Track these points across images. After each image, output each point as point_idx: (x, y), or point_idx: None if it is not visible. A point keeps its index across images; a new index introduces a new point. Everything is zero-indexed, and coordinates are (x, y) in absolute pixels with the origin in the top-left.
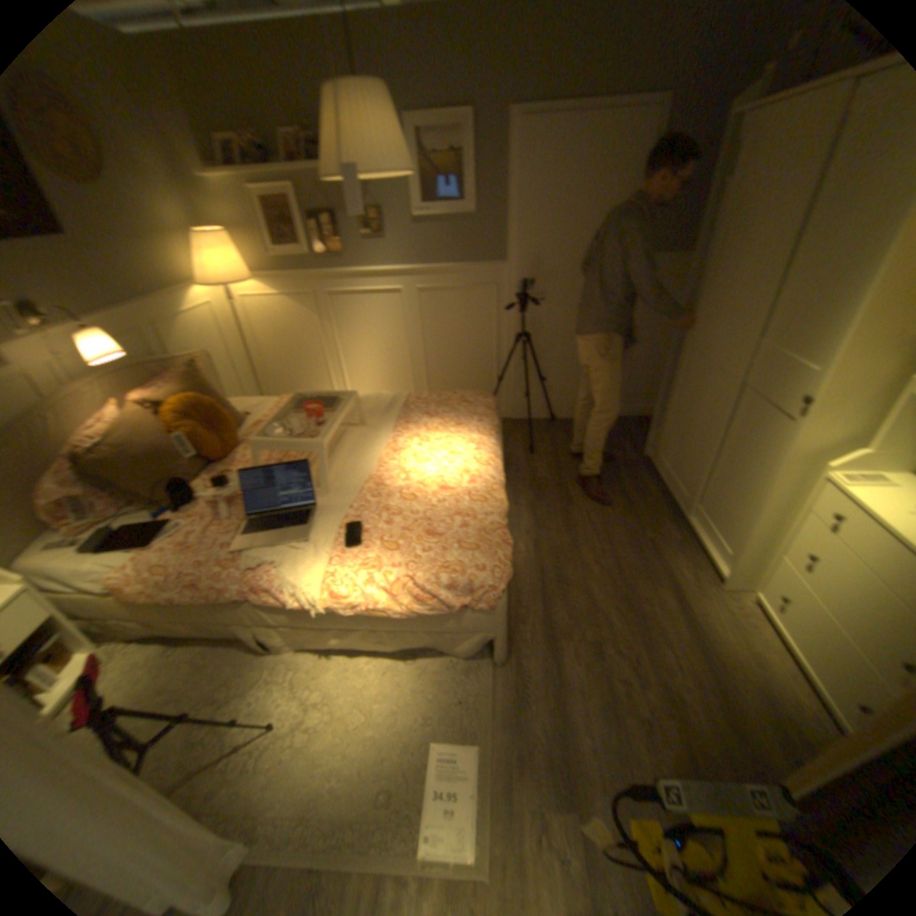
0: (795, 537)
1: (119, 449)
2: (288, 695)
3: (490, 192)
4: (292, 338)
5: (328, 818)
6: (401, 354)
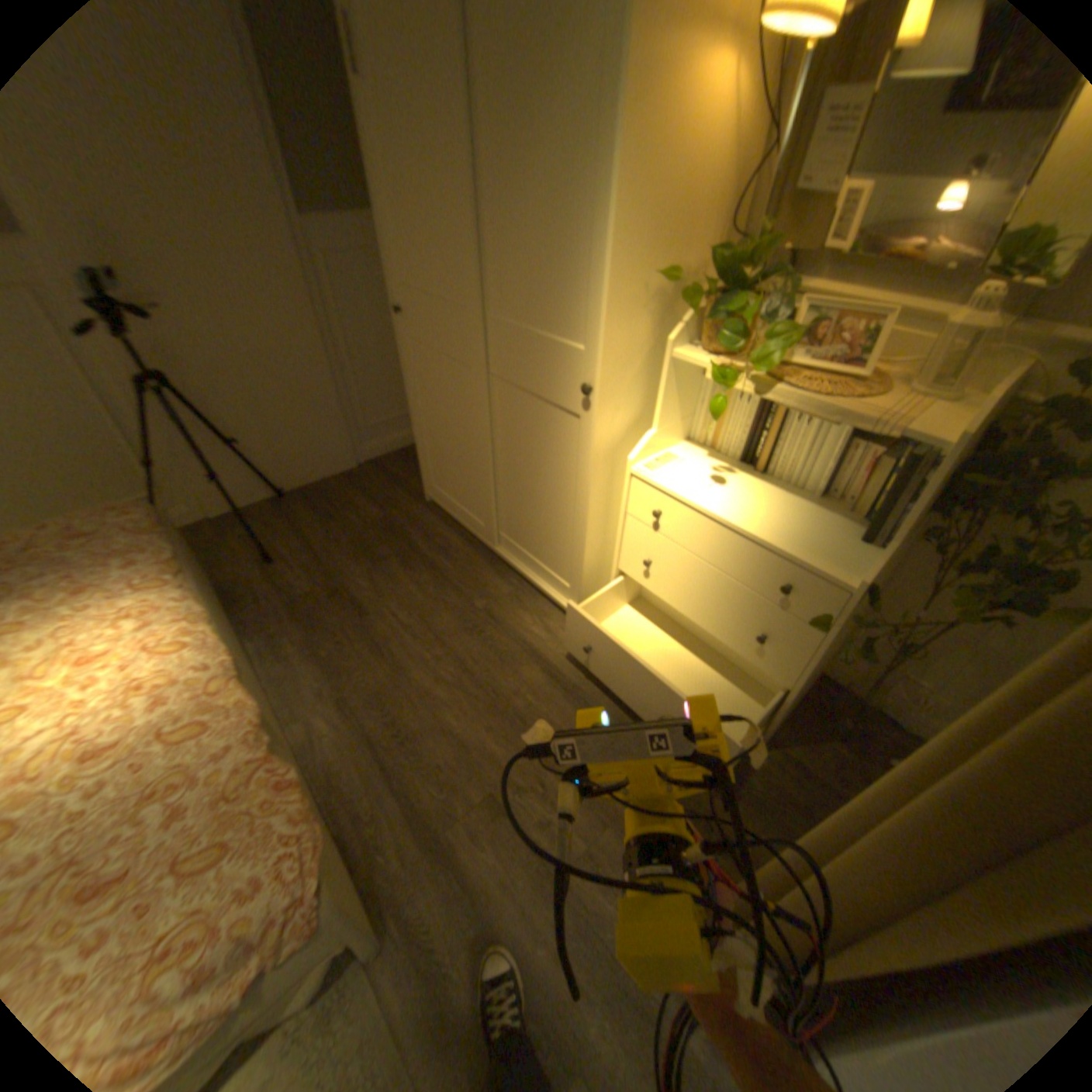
0: (620, 545)
1: None
2: None
3: None
4: None
5: None
6: None
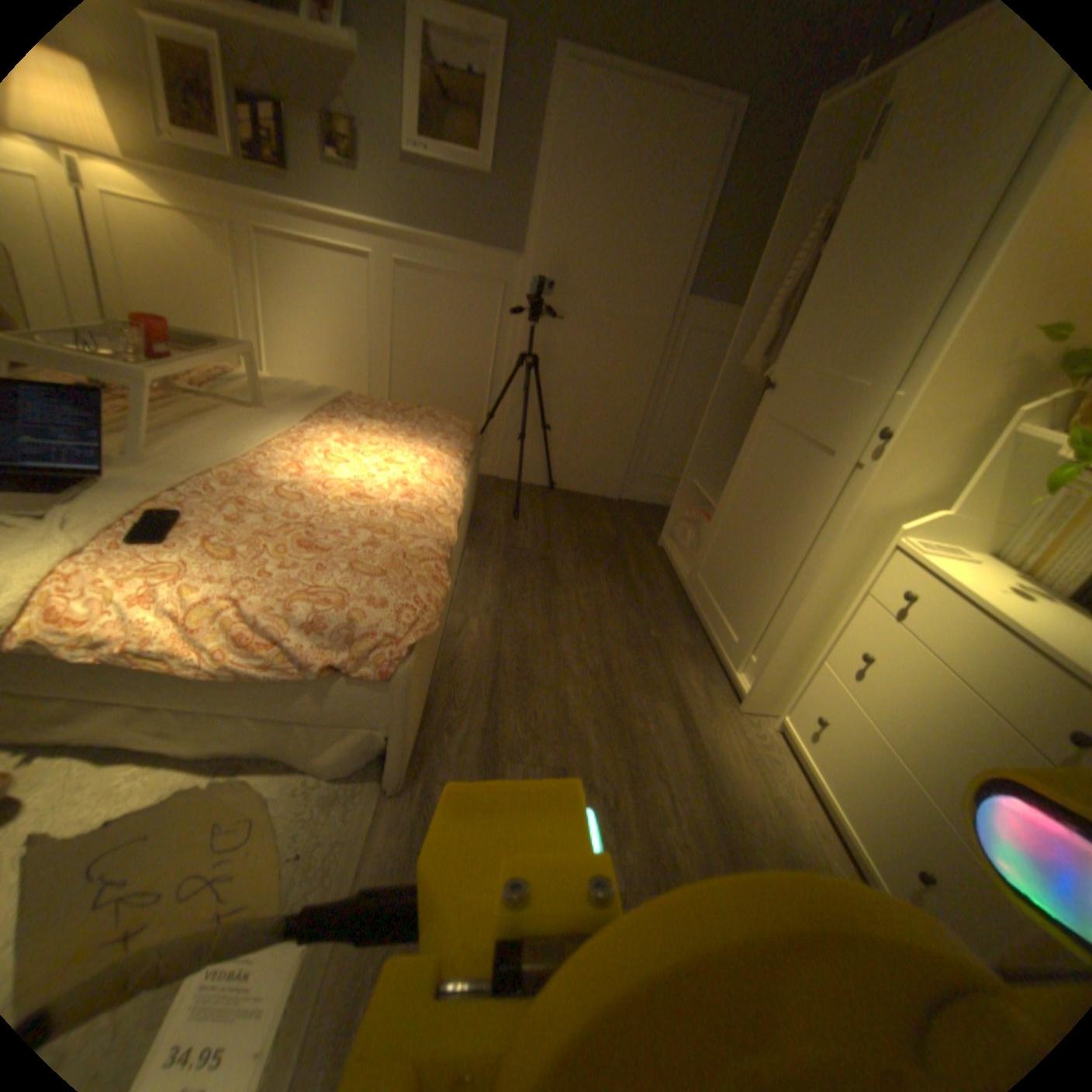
0: (842, 634)
1: None
2: None
3: (516, 152)
4: (187, 286)
5: None
6: (358, 351)
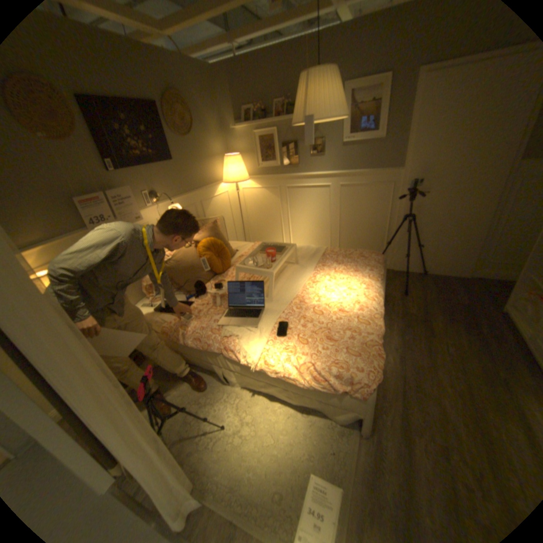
0: None
1: (179, 263)
2: (235, 412)
3: (398, 124)
4: (266, 212)
5: (245, 496)
6: (326, 223)
